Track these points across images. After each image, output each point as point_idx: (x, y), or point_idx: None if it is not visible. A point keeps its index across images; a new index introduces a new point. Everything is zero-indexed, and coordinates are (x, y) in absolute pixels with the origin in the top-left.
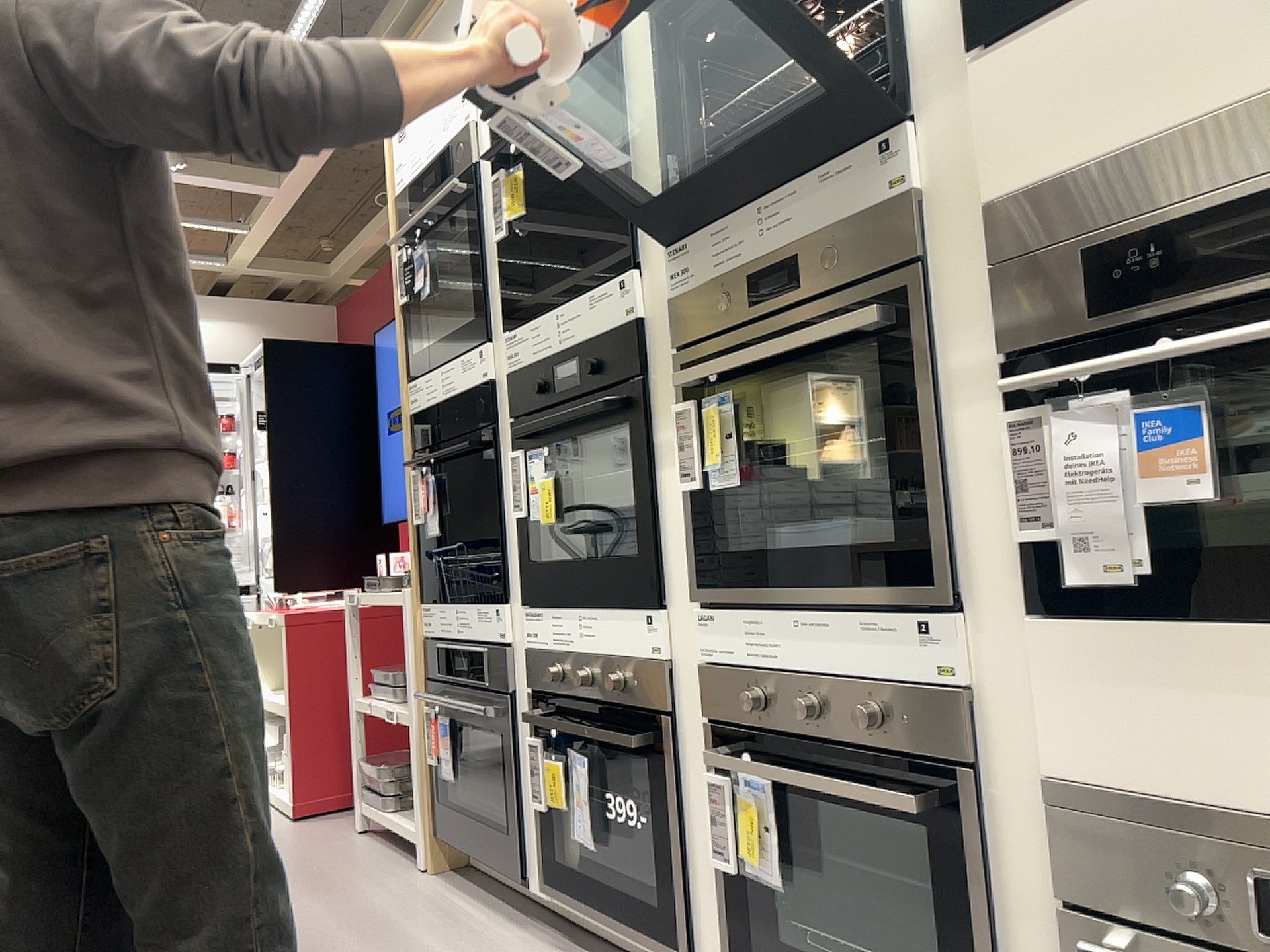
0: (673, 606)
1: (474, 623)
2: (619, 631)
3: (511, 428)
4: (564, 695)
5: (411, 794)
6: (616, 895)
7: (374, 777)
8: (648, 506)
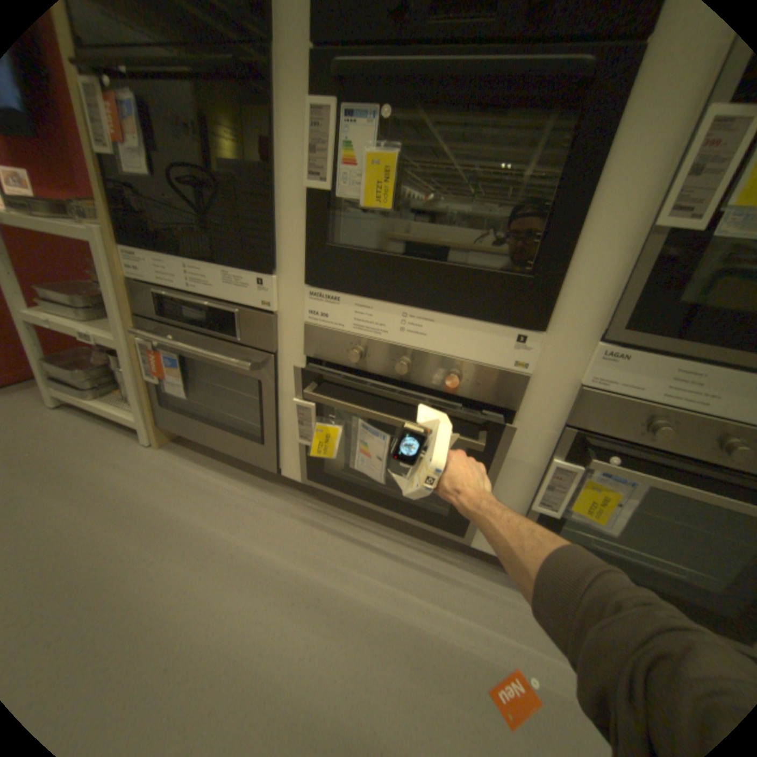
0: (555, 327)
1: (220, 282)
2: (469, 335)
3: (305, 61)
4: (362, 368)
5: (107, 384)
6: (396, 496)
7: (61, 372)
8: (575, 226)
